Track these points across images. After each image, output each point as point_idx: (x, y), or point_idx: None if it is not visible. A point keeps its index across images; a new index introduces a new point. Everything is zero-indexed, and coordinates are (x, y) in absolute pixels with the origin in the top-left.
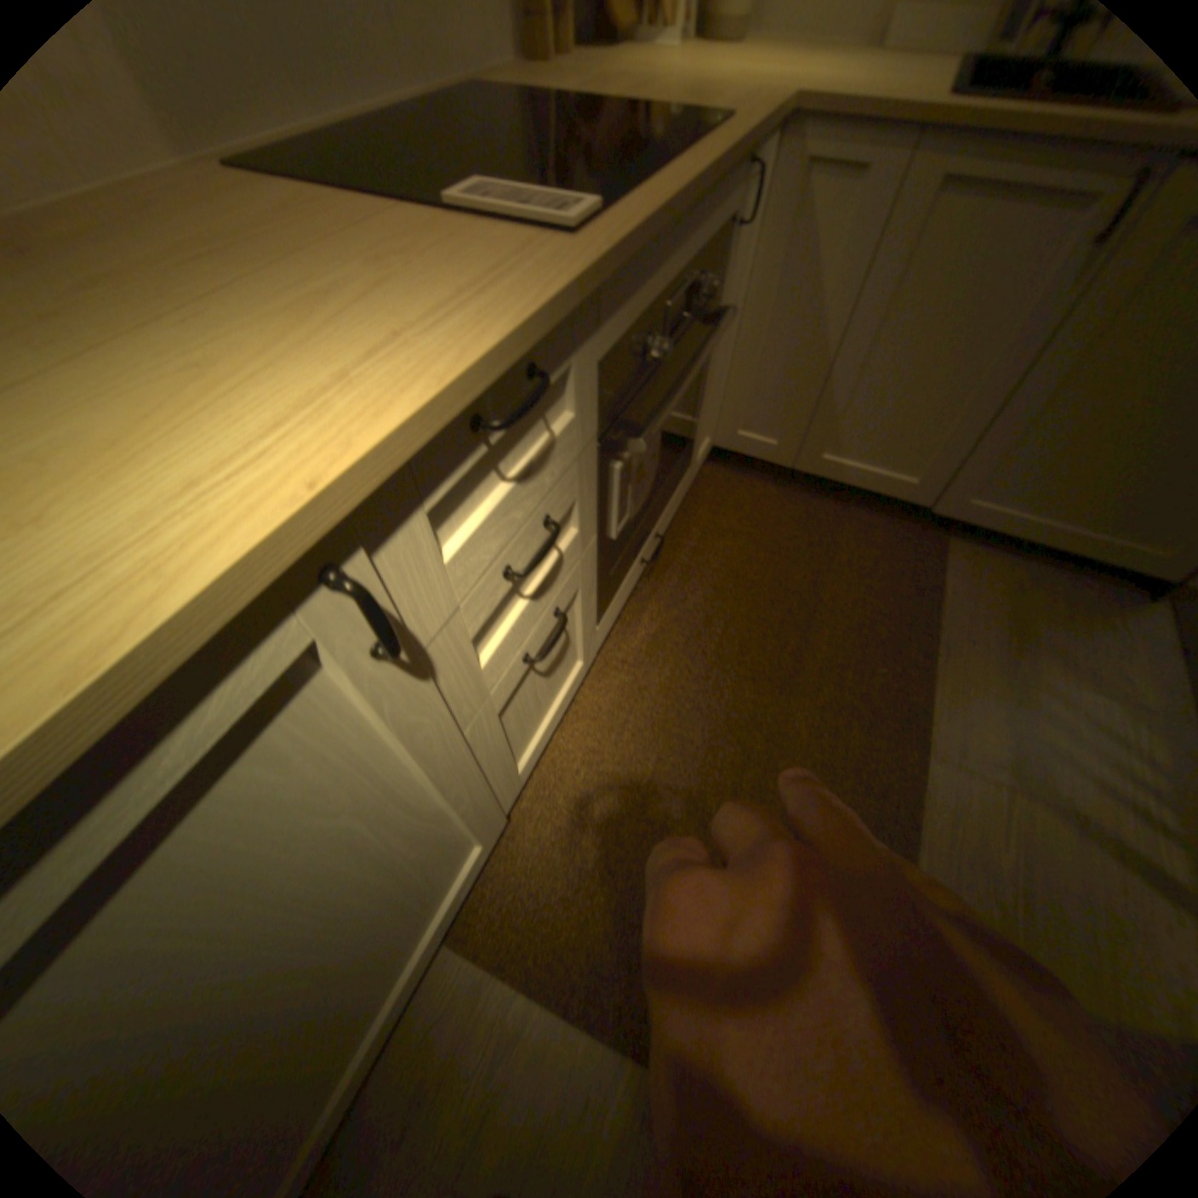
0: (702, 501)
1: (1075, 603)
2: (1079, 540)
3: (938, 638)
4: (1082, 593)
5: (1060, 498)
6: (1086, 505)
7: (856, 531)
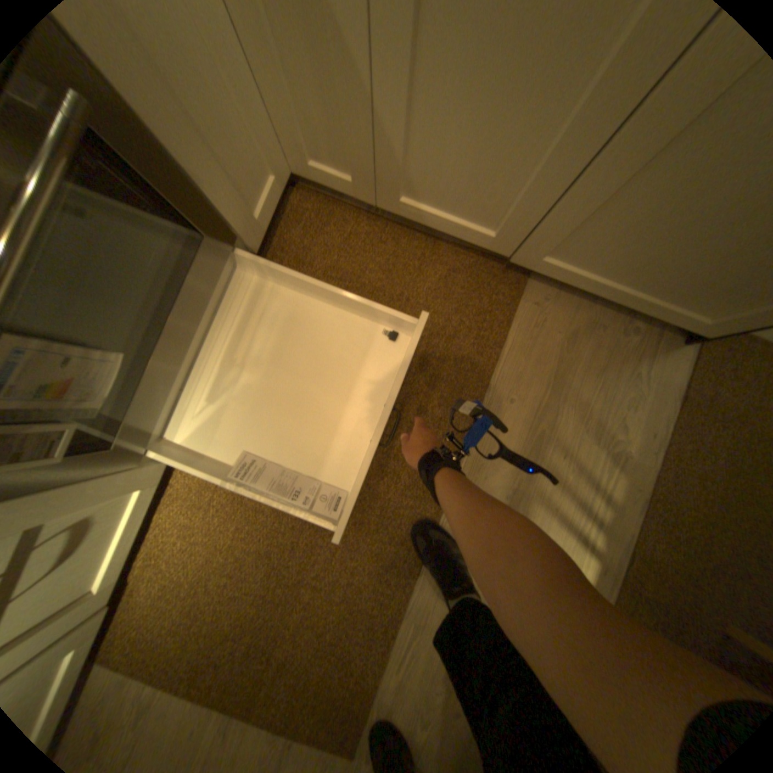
0: (291, 242)
1: (624, 347)
2: (644, 298)
3: (485, 399)
4: (635, 335)
5: (634, 264)
6: (658, 273)
7: (443, 271)
